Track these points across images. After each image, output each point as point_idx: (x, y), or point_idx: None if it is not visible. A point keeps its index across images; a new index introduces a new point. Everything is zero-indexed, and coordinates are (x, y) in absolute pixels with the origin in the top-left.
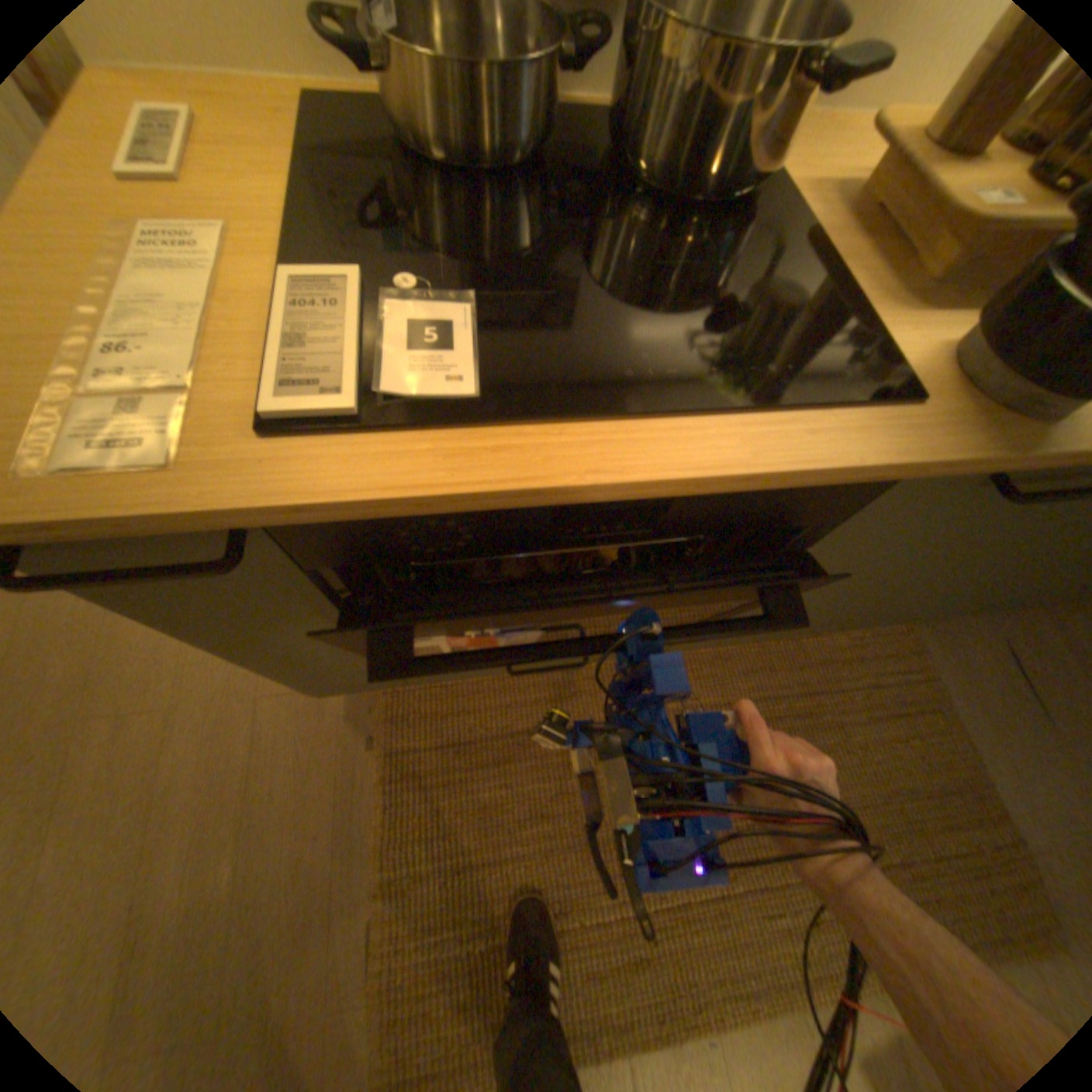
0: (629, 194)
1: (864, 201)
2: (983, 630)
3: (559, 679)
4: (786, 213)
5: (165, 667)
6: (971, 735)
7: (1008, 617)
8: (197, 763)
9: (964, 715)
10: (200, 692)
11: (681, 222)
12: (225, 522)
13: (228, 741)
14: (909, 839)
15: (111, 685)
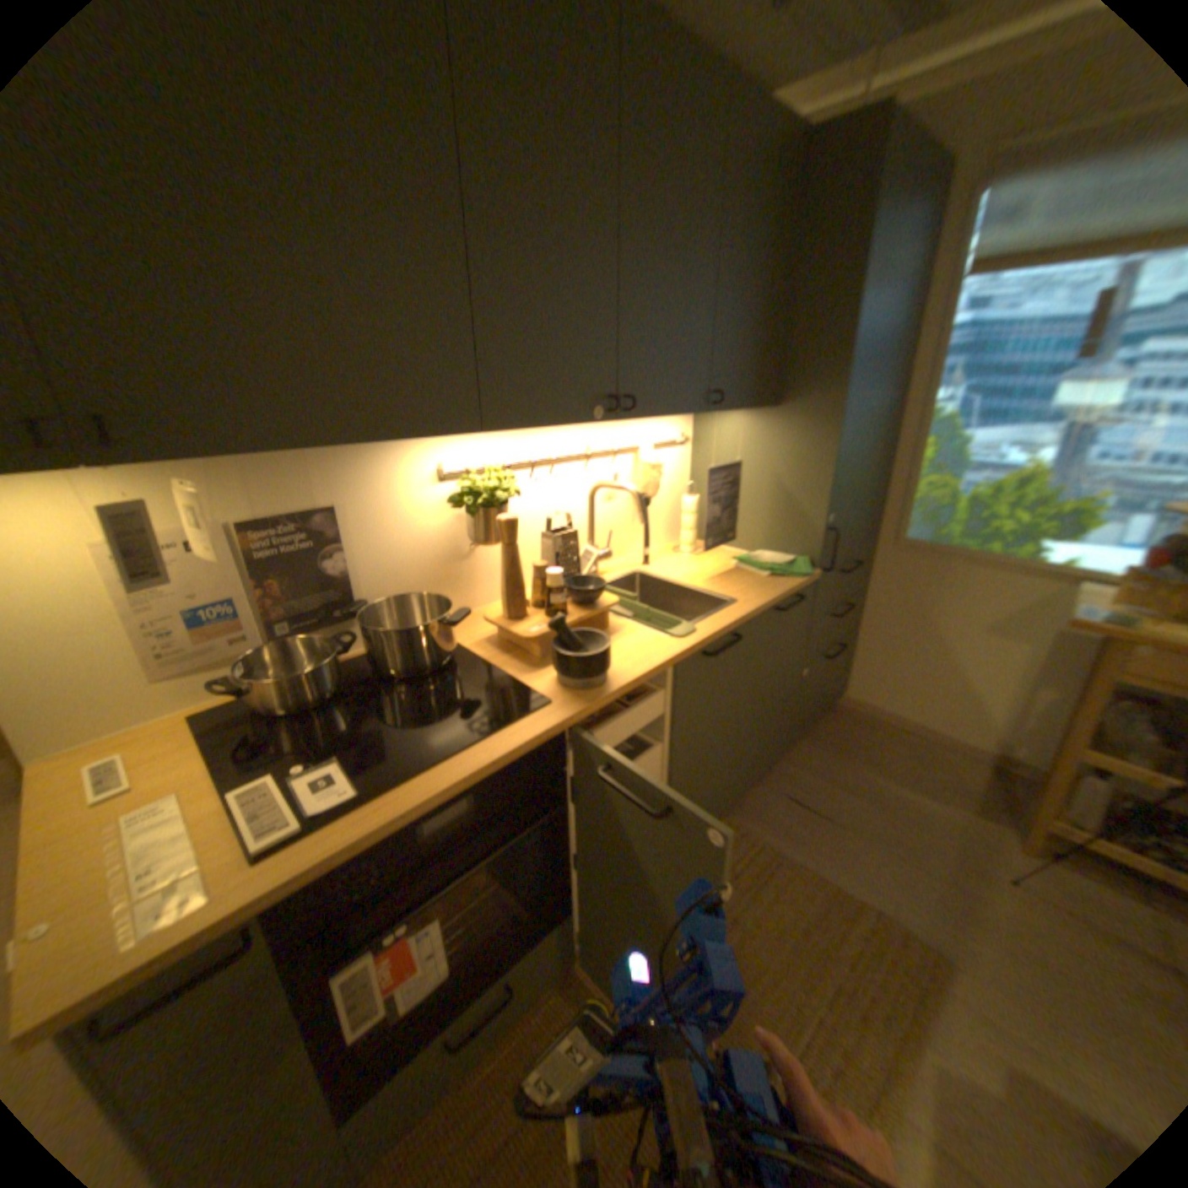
0: (391, 686)
1: (500, 642)
2: (766, 797)
3: (509, 1061)
4: (468, 661)
5: None
6: (807, 867)
7: (773, 780)
8: None
9: (794, 858)
10: None
11: (421, 686)
12: (248, 913)
13: None
14: (826, 971)
15: None
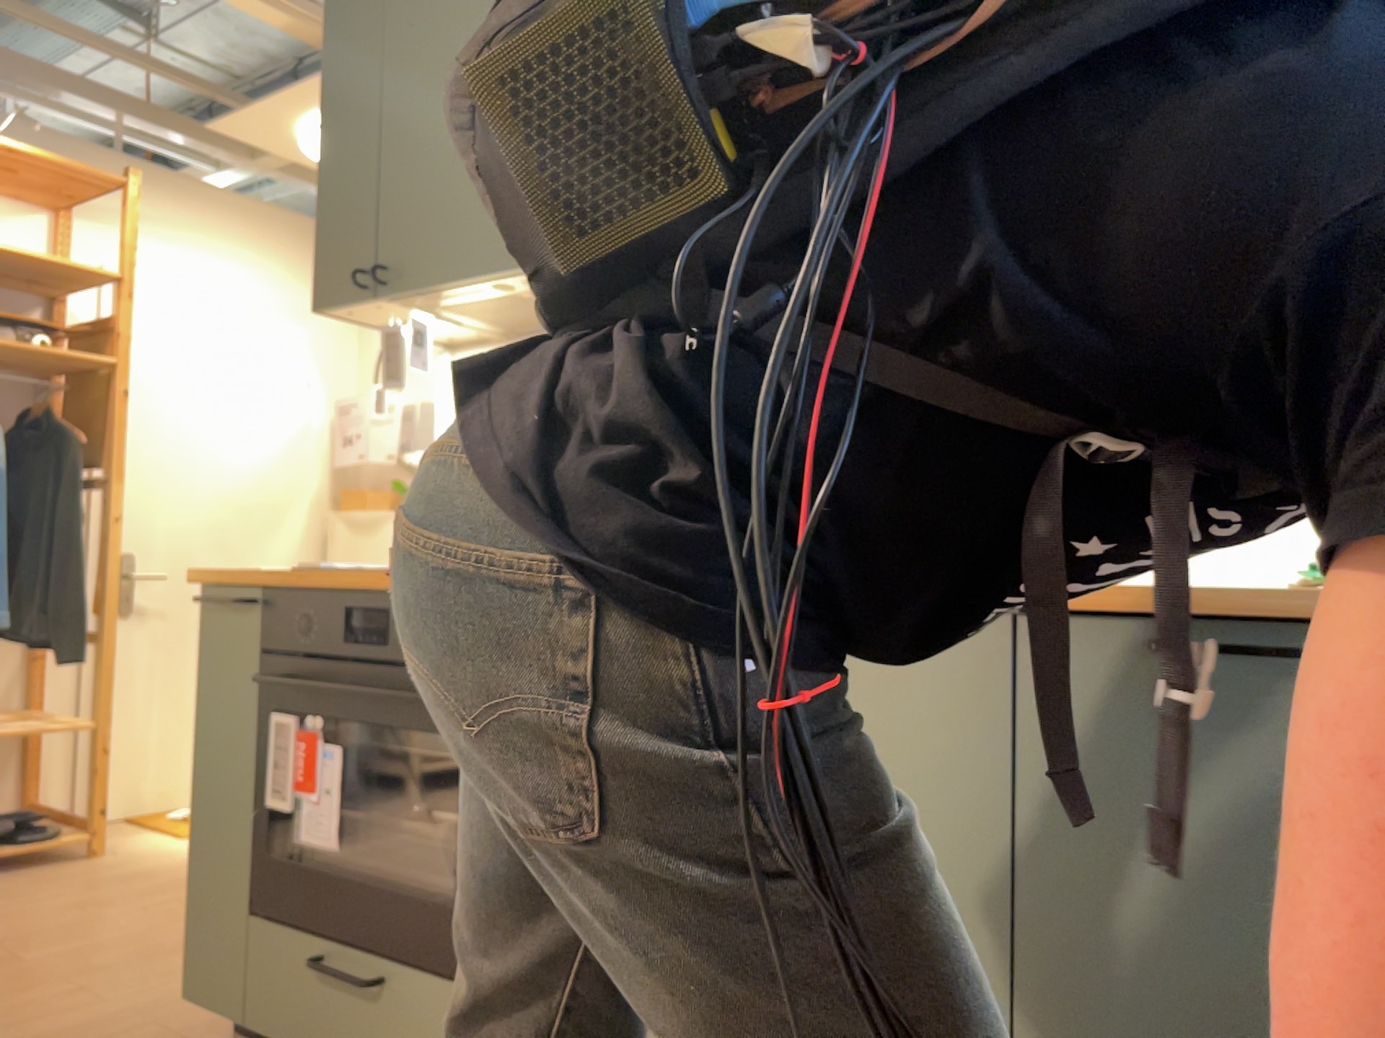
0: None
1: None
2: None
3: None
4: None
5: (143, 987)
6: None
7: None
8: (57, 1034)
9: None
10: (132, 1007)
11: None
12: (253, 577)
13: (92, 1035)
14: None
15: (106, 979)
